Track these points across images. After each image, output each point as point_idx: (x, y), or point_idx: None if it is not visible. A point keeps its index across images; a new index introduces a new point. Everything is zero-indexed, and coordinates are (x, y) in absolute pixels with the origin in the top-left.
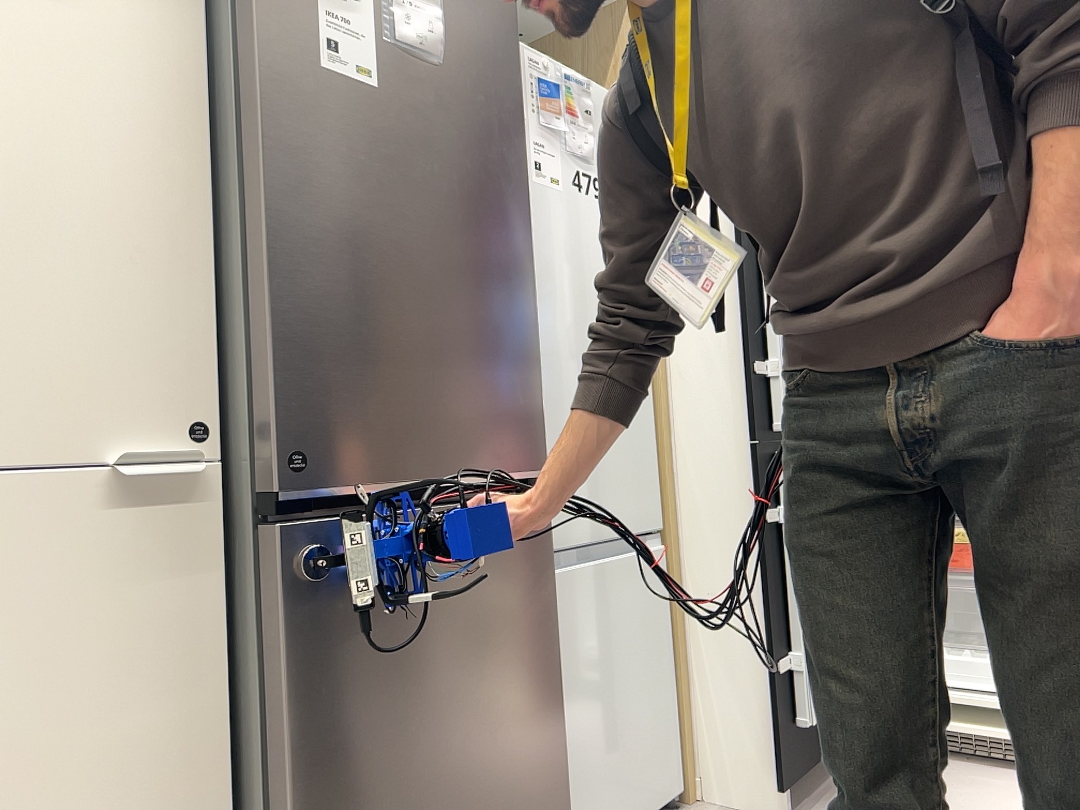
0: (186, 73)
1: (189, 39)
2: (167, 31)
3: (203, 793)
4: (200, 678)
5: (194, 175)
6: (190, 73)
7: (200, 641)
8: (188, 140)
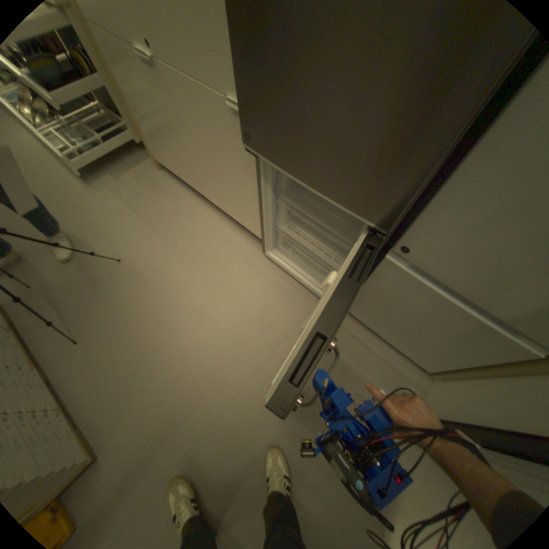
0: None
1: None
2: None
3: (257, 199)
4: (255, 175)
5: None
6: None
7: (255, 166)
8: None
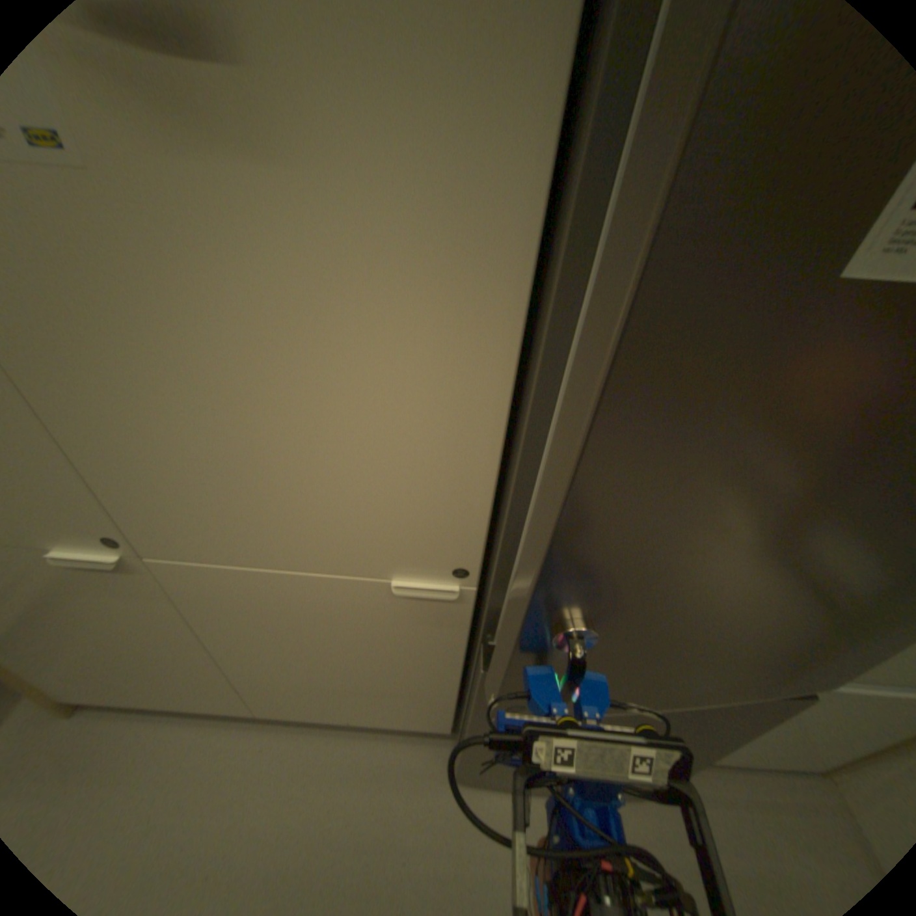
0: (507, 223)
1: (524, 149)
2: (483, 145)
3: (442, 686)
4: (446, 659)
5: (492, 377)
6: (514, 222)
7: (448, 648)
8: (492, 333)
